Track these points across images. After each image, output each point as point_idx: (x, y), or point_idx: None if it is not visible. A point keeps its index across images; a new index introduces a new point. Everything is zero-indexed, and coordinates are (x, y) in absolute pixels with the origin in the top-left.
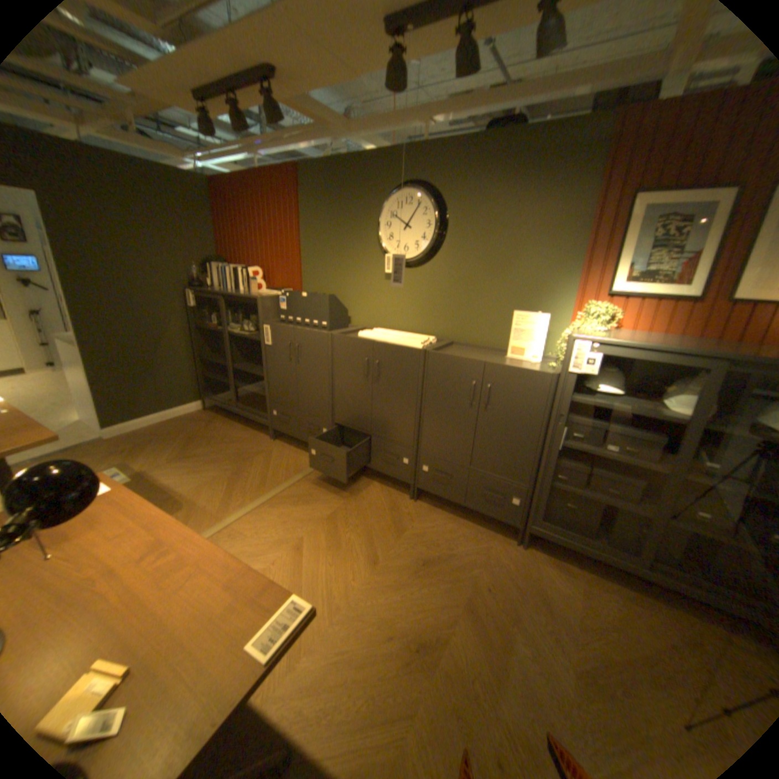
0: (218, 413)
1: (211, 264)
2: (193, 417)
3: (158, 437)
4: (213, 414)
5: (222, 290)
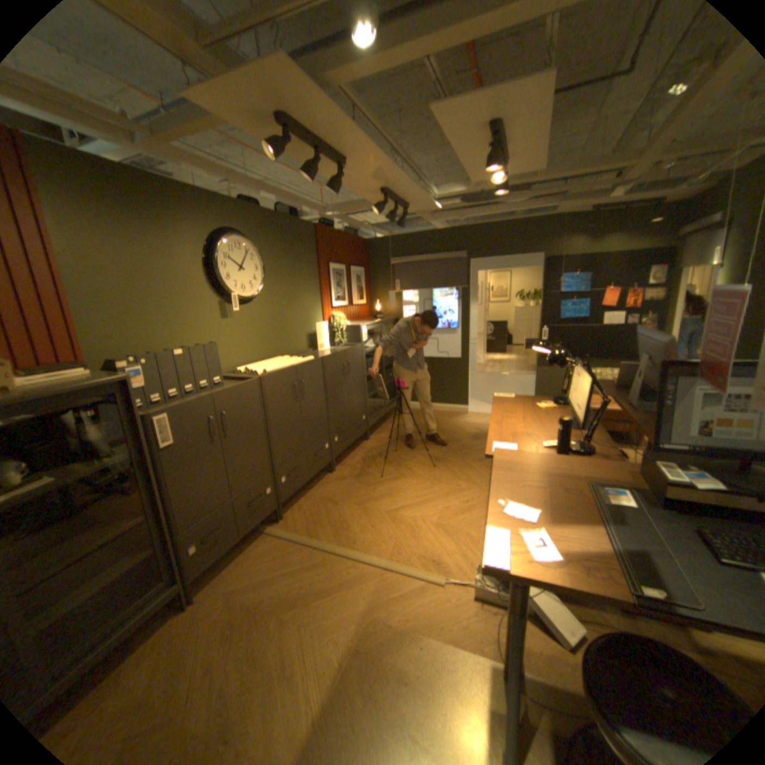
0: None
1: None
2: None
3: None
4: None
5: None
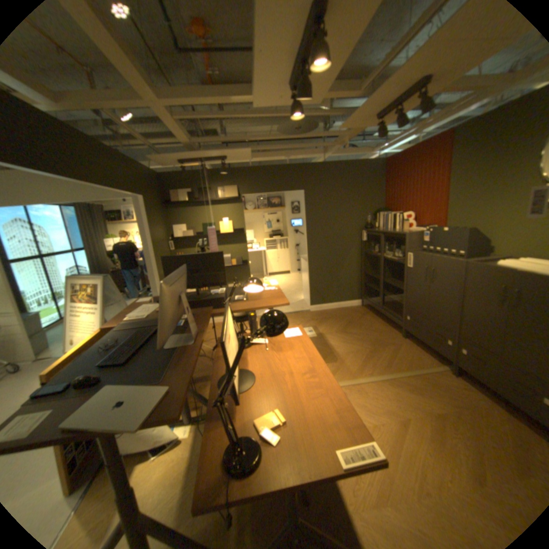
0: (370, 309)
1: (379, 213)
2: (355, 309)
3: (334, 316)
4: (367, 310)
5: (384, 228)
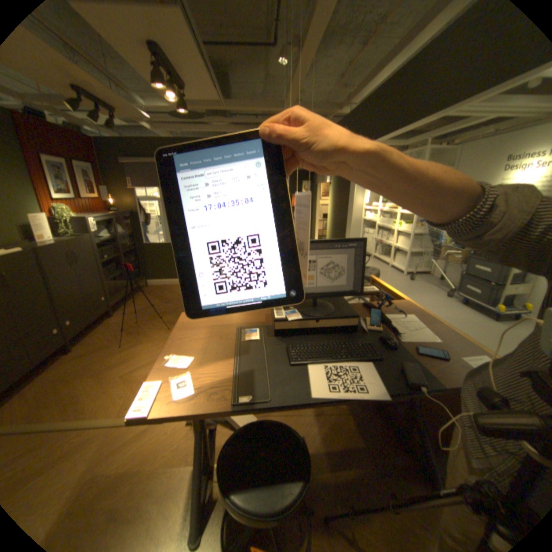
0: None
1: None
2: None
3: None
4: None
5: None
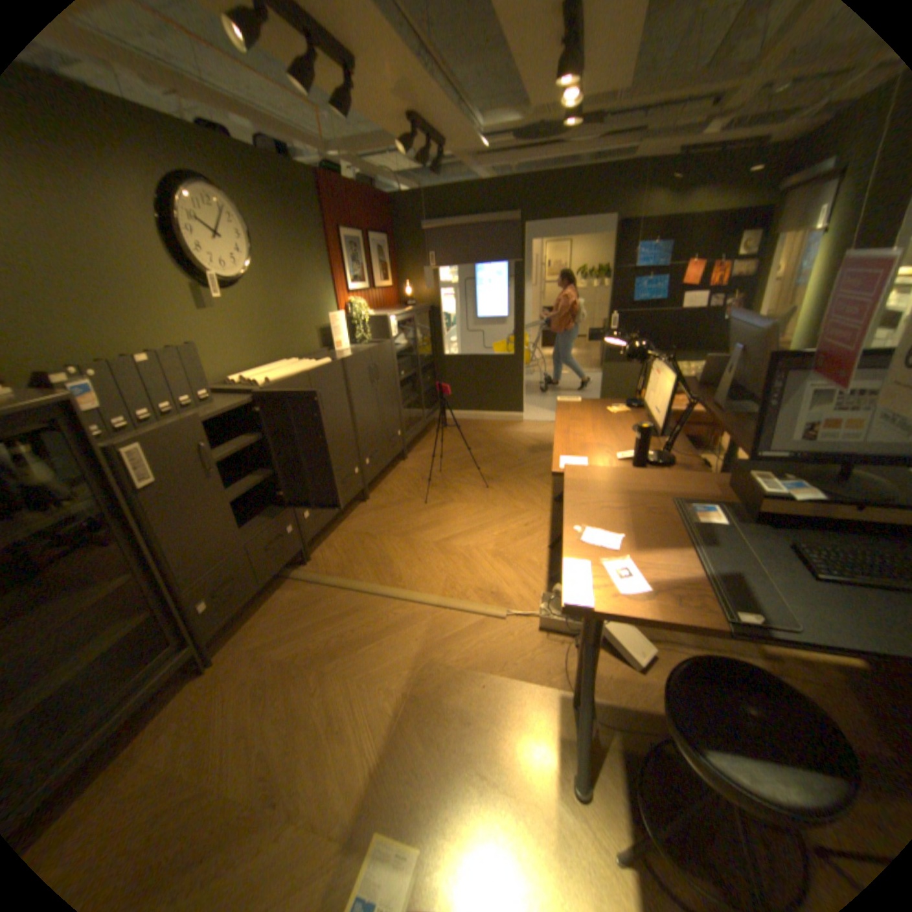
0: None
1: None
2: None
3: None
4: None
5: None
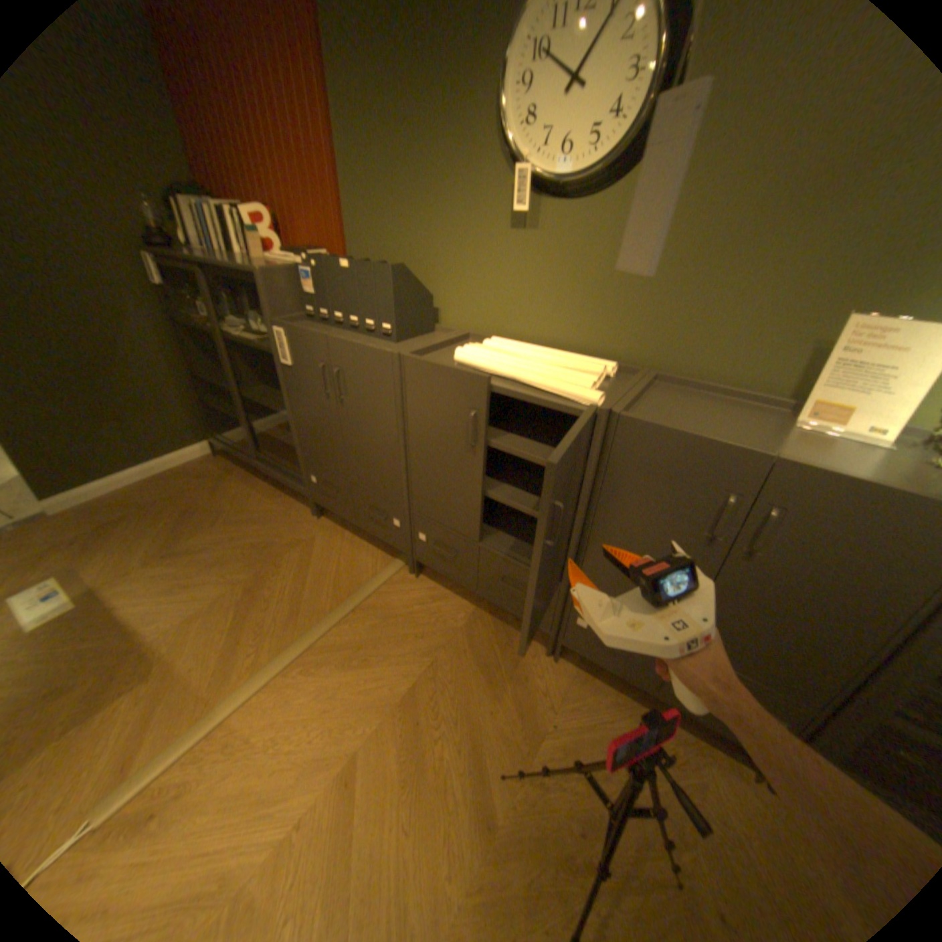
0: (237, 460)
1: (180, 200)
2: (198, 469)
3: (137, 510)
4: (230, 462)
5: (208, 251)
